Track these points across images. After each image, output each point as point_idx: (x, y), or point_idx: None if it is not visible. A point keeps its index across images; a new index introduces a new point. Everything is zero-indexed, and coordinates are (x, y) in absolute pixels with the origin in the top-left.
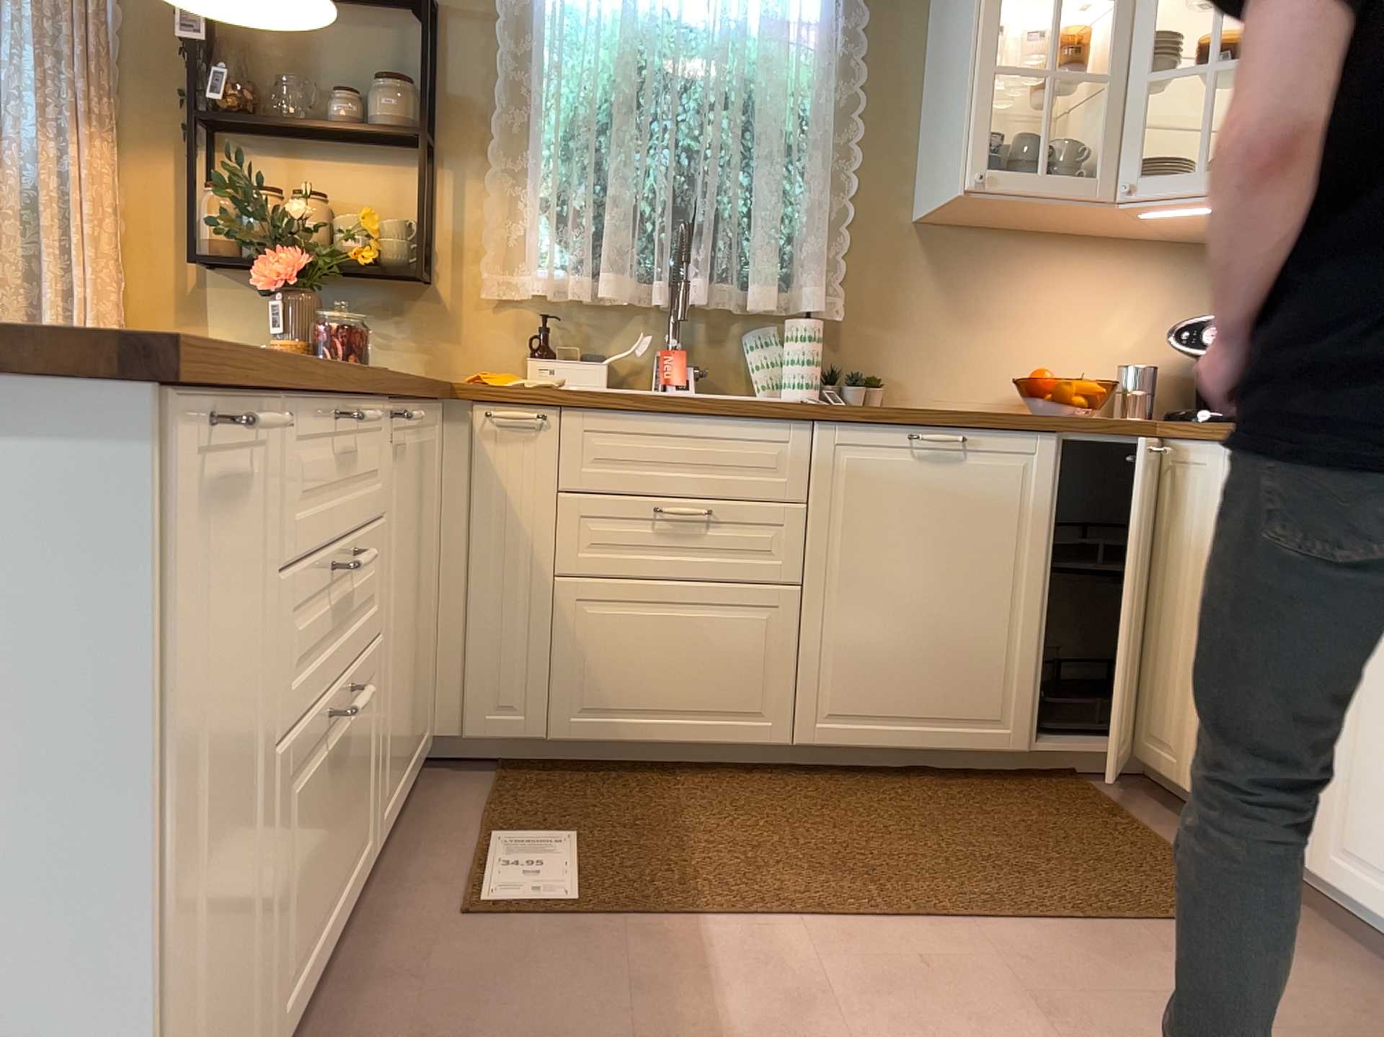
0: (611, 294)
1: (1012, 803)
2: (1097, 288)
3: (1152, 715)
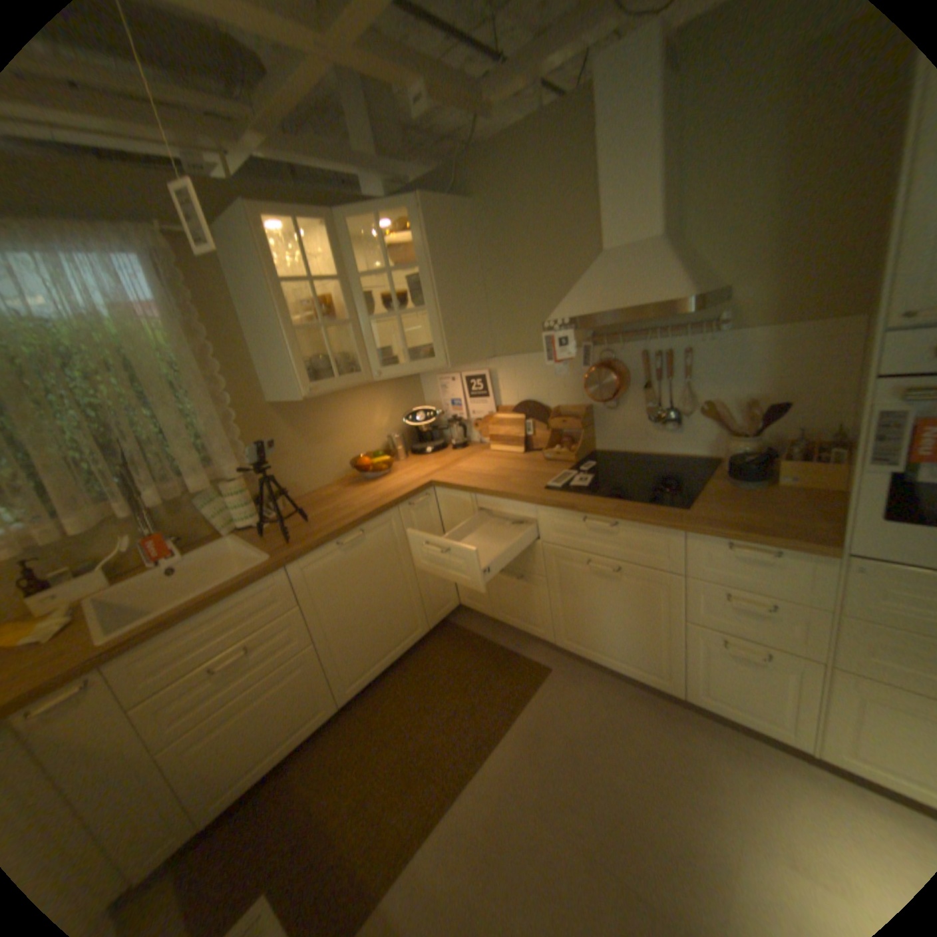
0: (81, 535)
1: (436, 661)
2: (364, 406)
3: (465, 591)
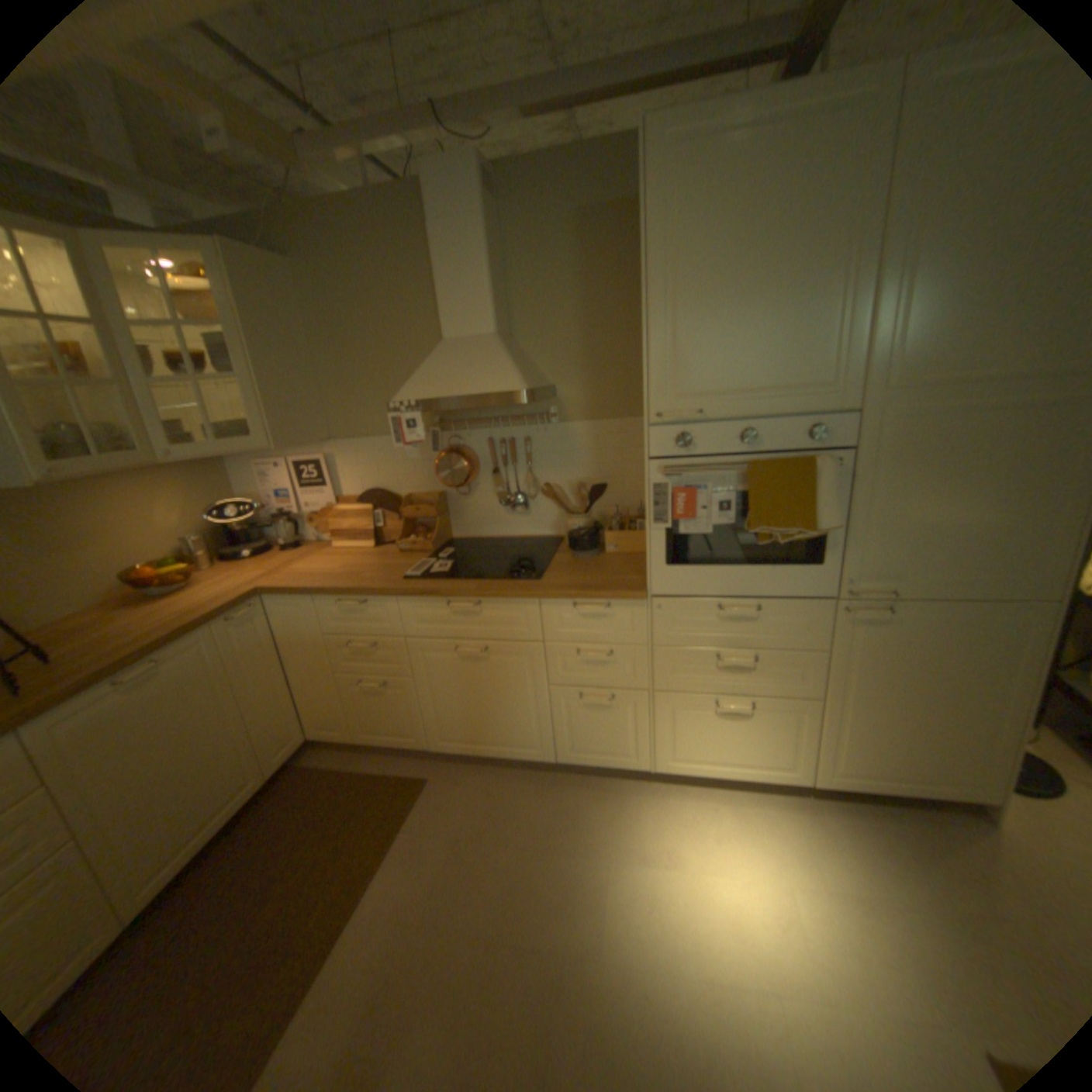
0: None
1: (279, 816)
2: (138, 498)
3: (313, 720)
